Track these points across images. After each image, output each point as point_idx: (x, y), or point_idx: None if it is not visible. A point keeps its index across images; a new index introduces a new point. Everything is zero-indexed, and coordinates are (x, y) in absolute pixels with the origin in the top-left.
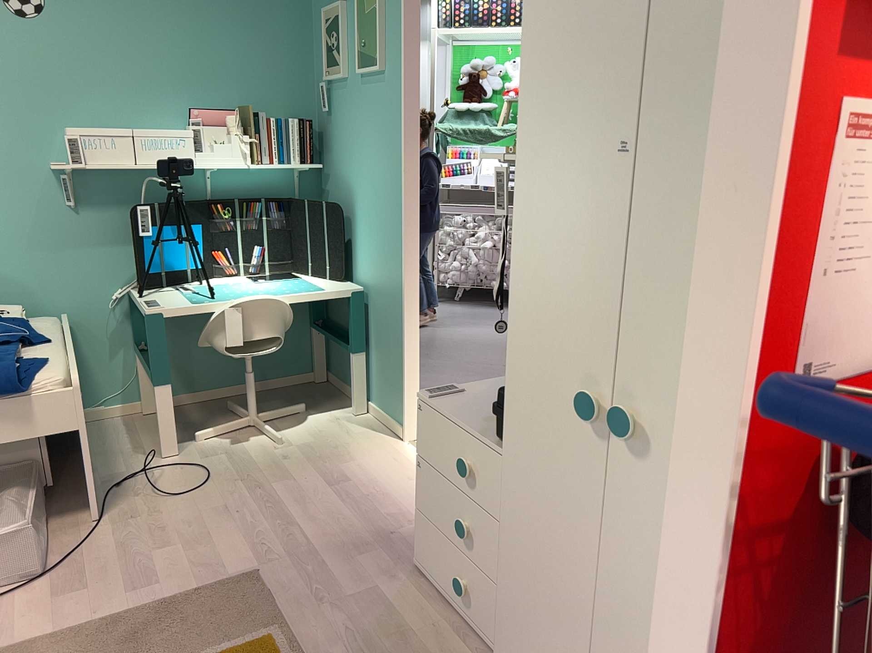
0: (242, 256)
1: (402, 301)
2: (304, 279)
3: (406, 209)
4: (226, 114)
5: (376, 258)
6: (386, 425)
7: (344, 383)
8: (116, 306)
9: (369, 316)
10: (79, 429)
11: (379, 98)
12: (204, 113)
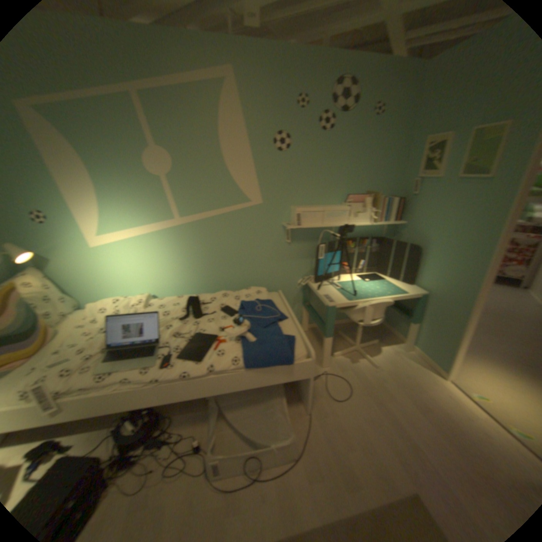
0: (354, 265)
1: (469, 313)
2: (386, 280)
3: (493, 265)
4: (363, 196)
5: (445, 281)
6: (429, 364)
7: (392, 327)
8: (298, 287)
9: (426, 306)
10: (310, 378)
11: (479, 193)
12: (353, 196)
